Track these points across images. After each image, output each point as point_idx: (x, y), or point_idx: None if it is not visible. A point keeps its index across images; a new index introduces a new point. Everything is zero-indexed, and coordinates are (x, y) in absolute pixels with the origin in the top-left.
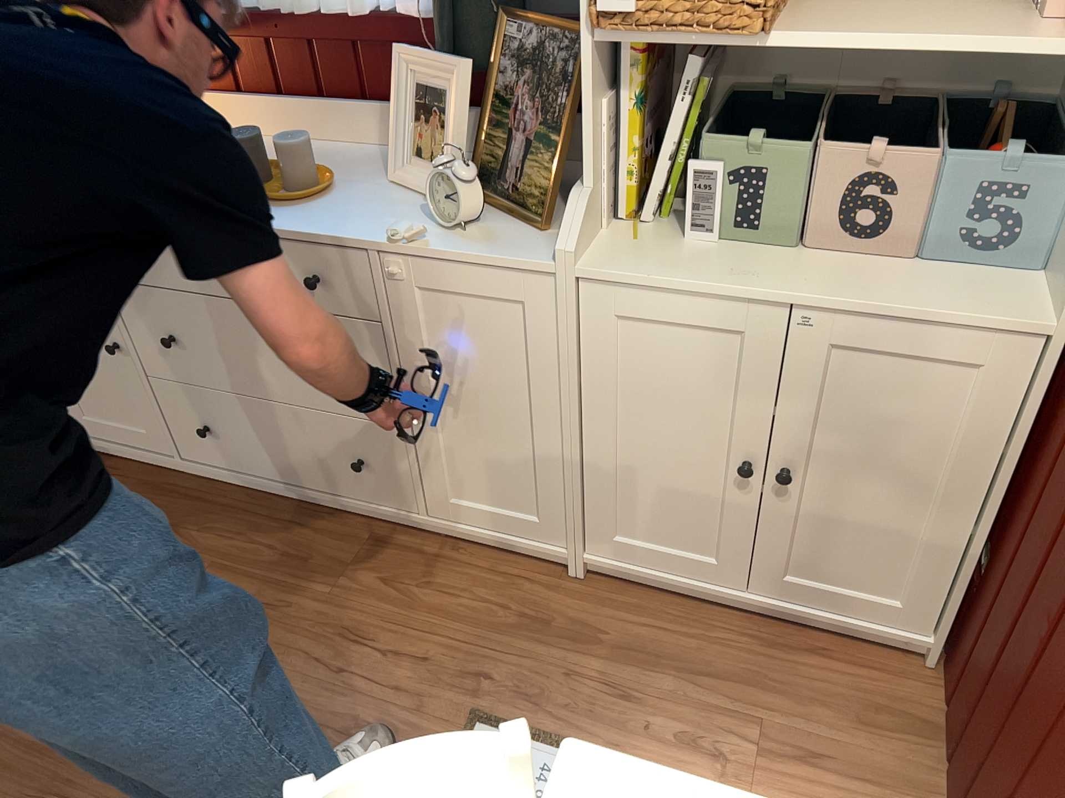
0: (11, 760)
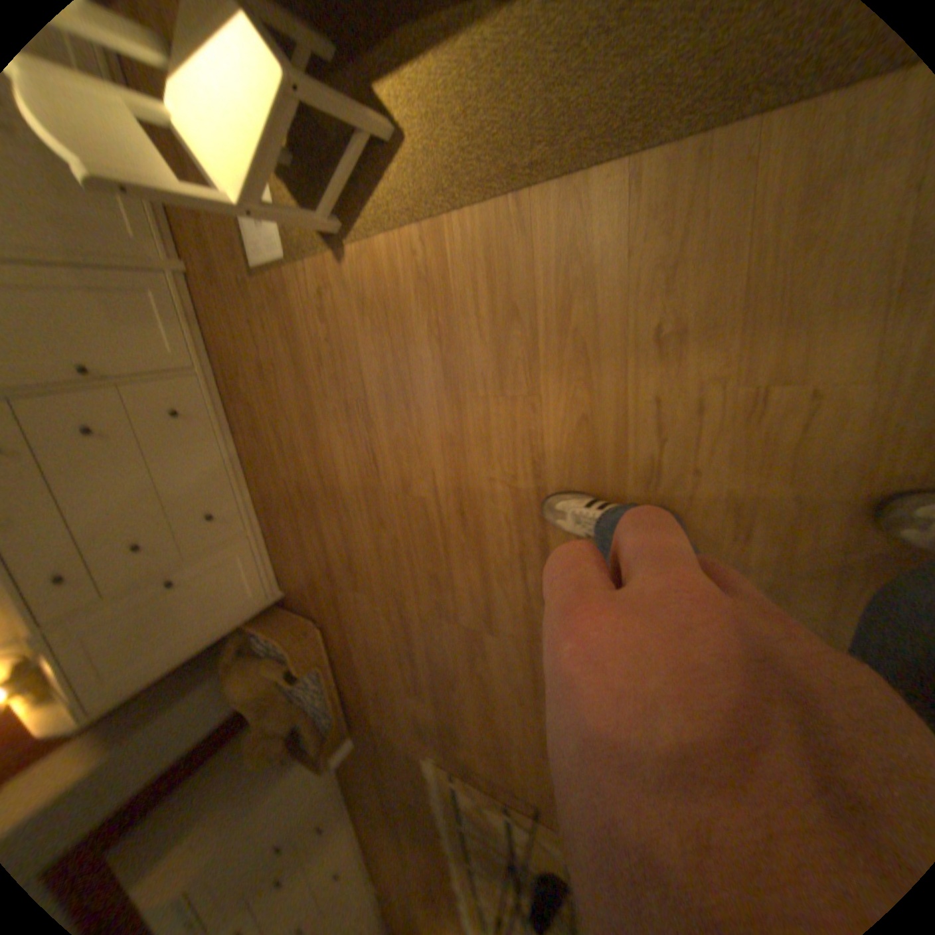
0: (373, 507)
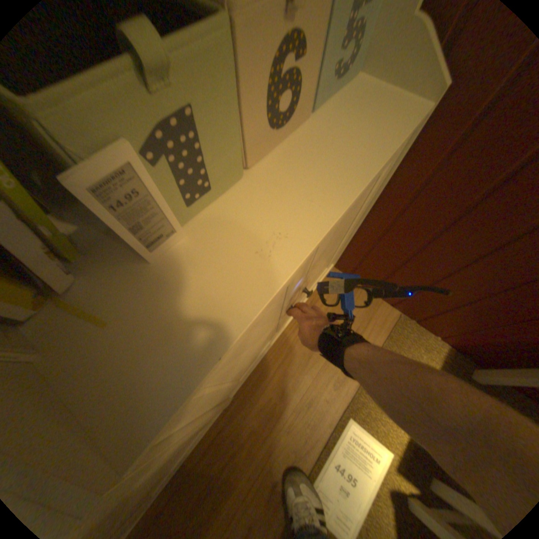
0: None
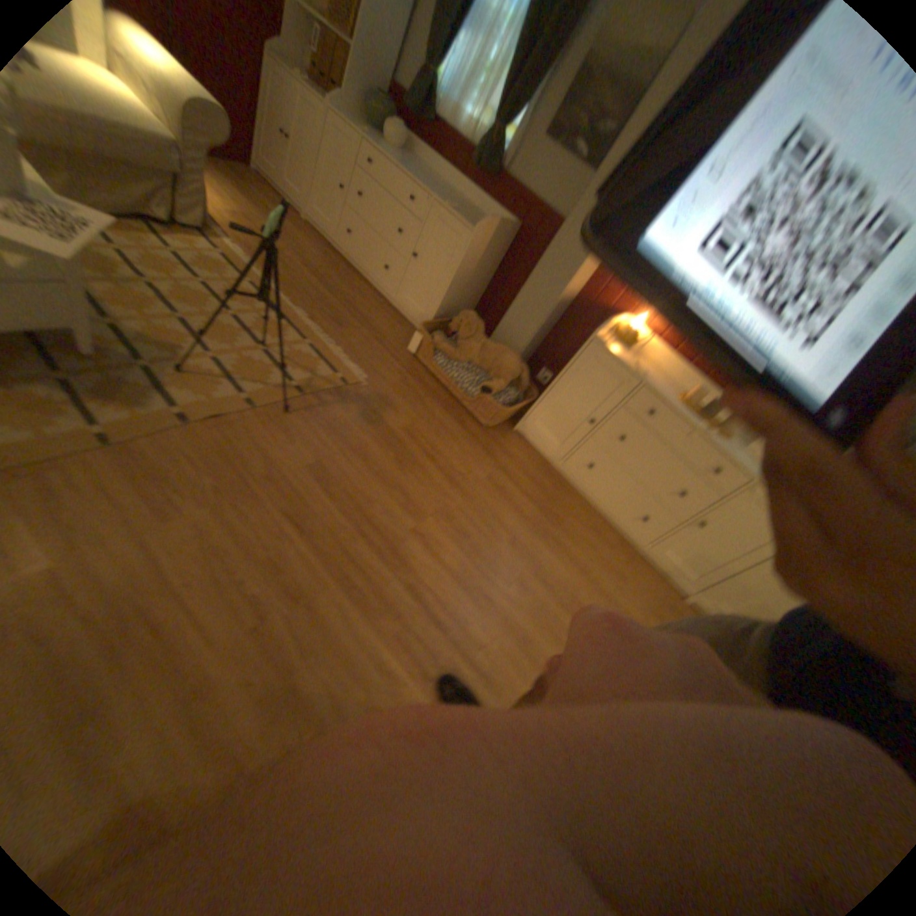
0: (520, 553)
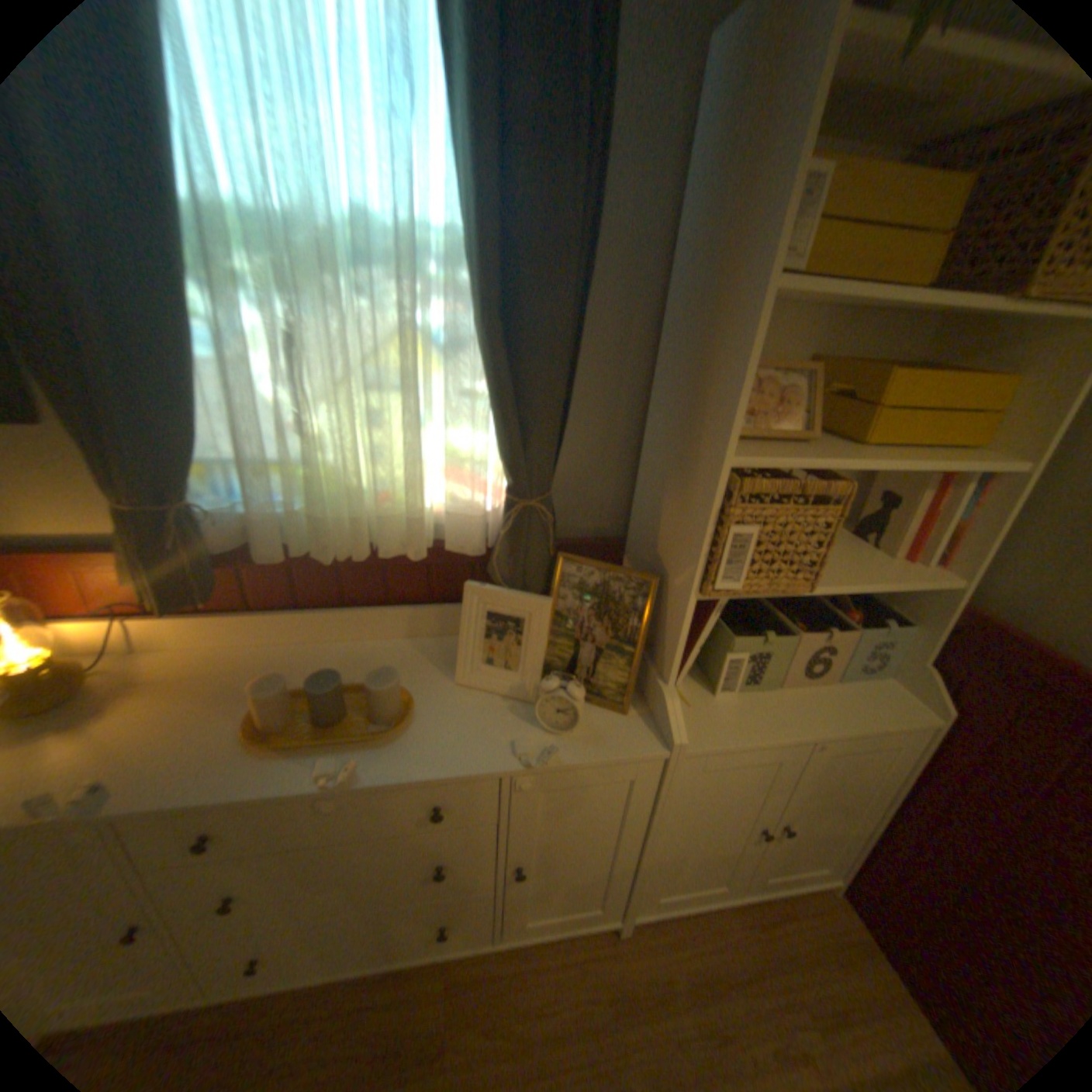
0: None
